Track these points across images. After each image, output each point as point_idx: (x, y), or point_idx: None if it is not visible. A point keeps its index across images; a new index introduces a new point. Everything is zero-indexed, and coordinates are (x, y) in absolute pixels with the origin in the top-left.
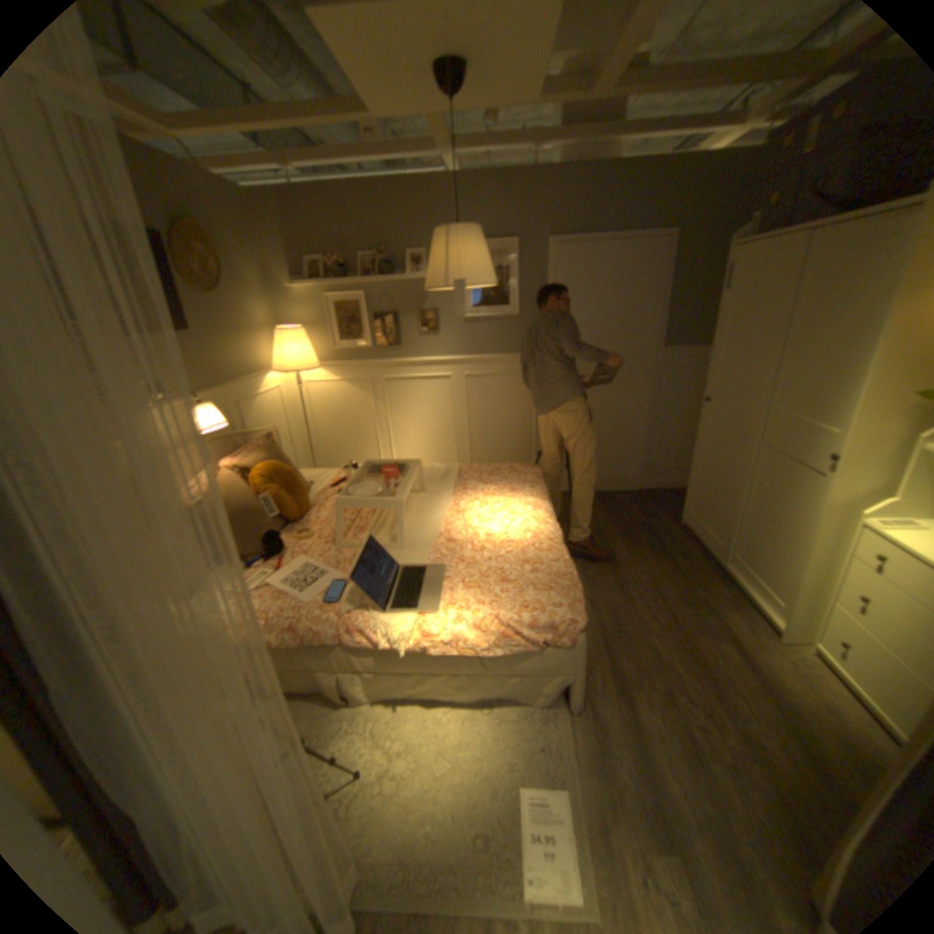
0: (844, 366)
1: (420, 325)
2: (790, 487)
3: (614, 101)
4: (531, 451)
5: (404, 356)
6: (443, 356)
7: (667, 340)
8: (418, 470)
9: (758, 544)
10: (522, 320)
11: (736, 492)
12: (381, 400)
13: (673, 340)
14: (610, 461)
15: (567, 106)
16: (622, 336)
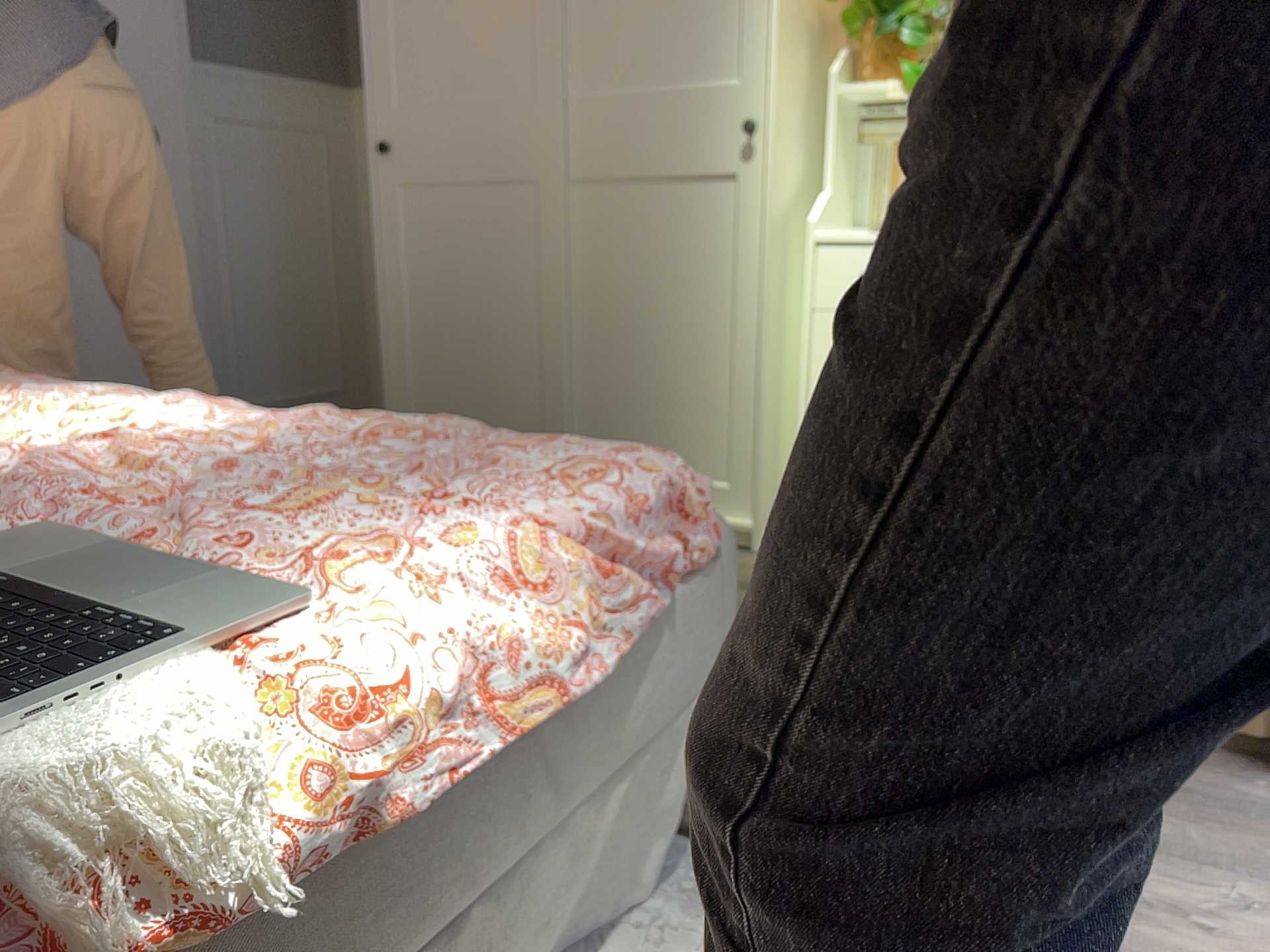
0: None
1: None
2: (663, 242)
3: None
4: None
5: None
6: None
7: (195, 43)
8: None
9: (623, 403)
10: None
11: (536, 320)
12: None
13: (208, 46)
14: None
15: None
16: None
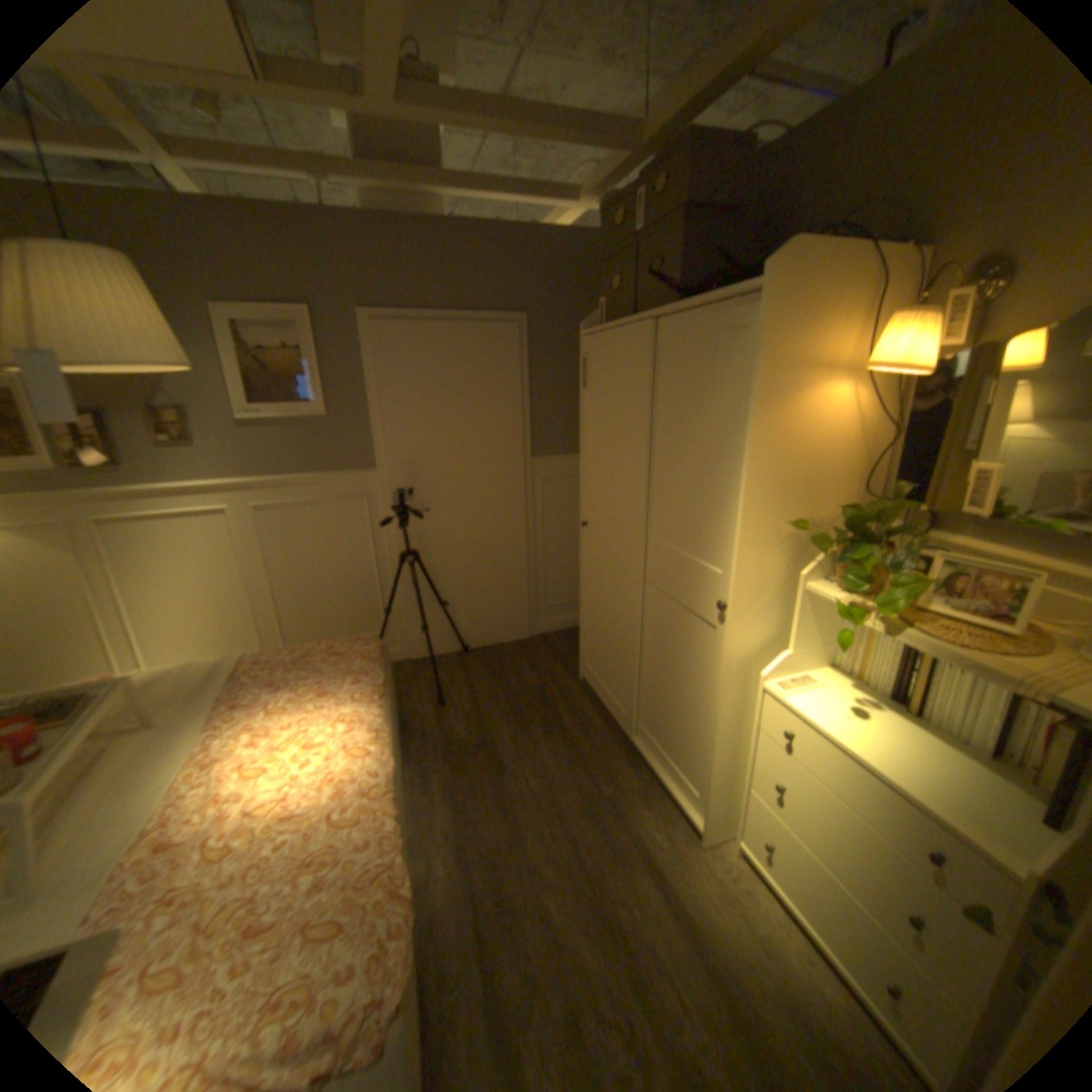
0: (711, 489)
1: (150, 431)
2: (680, 640)
3: (420, 143)
4: (376, 607)
5: (125, 483)
6: (203, 480)
7: (533, 449)
8: (104, 704)
9: (658, 710)
10: (332, 424)
11: (627, 643)
12: (88, 559)
13: (539, 449)
14: (487, 606)
15: (356, 134)
16: (476, 445)
